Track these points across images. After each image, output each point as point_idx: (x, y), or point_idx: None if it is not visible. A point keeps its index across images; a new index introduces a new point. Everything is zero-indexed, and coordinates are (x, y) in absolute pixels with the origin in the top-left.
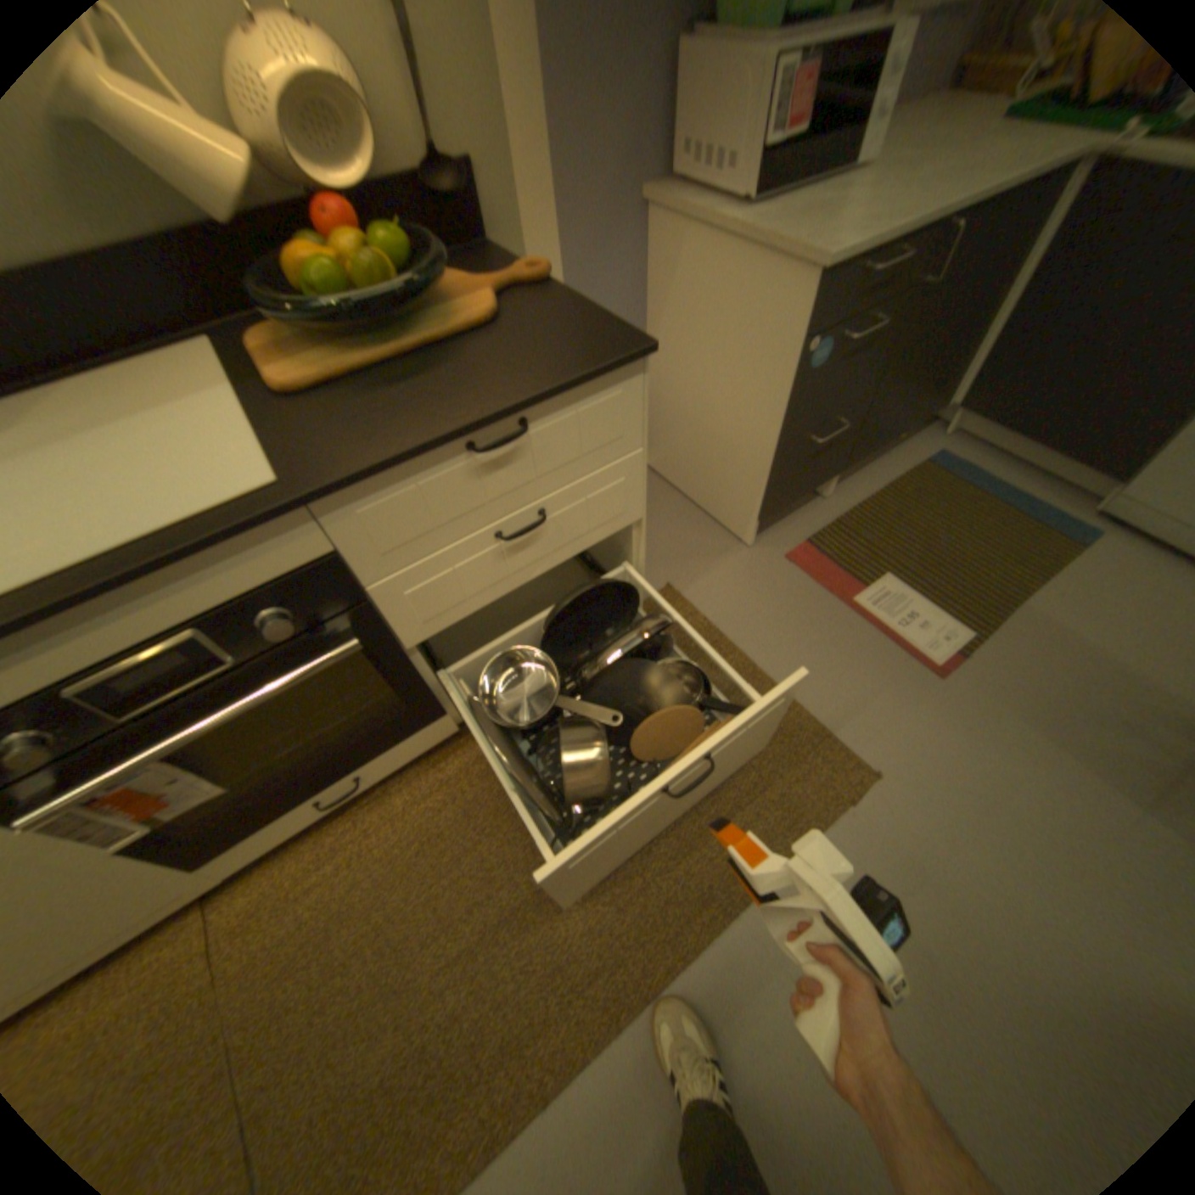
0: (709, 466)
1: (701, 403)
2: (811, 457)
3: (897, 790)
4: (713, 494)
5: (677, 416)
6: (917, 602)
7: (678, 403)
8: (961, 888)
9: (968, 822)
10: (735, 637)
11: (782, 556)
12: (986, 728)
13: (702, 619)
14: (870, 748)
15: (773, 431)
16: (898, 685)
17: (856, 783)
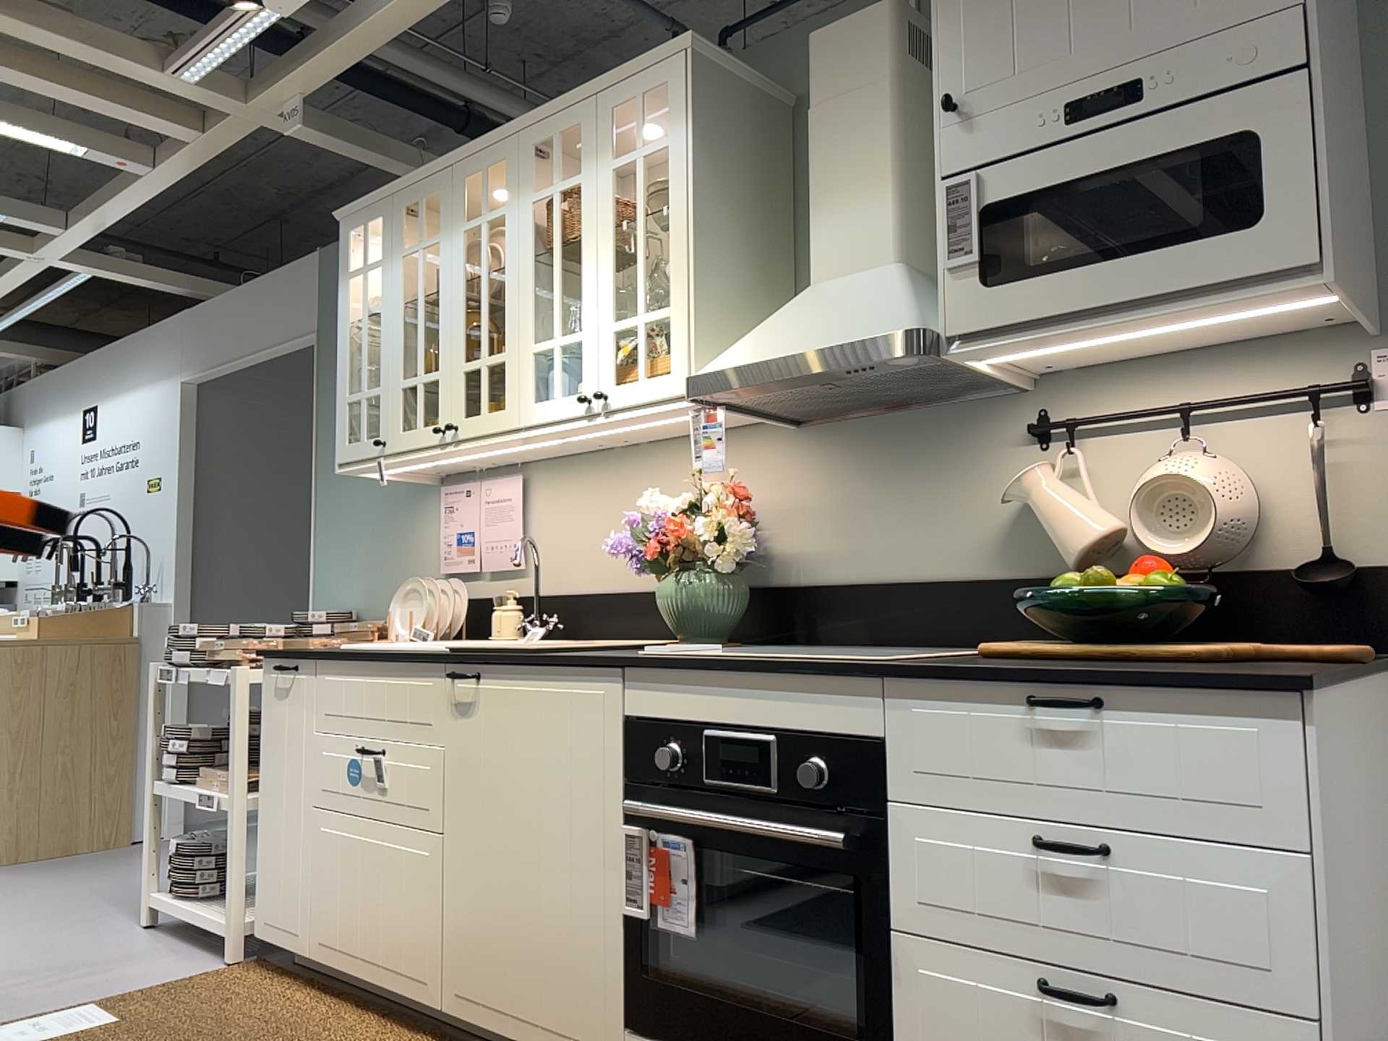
0: None
1: None
2: None
3: None
4: None
5: None
6: None
7: None
8: None
9: None
10: None
11: None
12: None
13: None
14: None
15: None
16: None
17: None
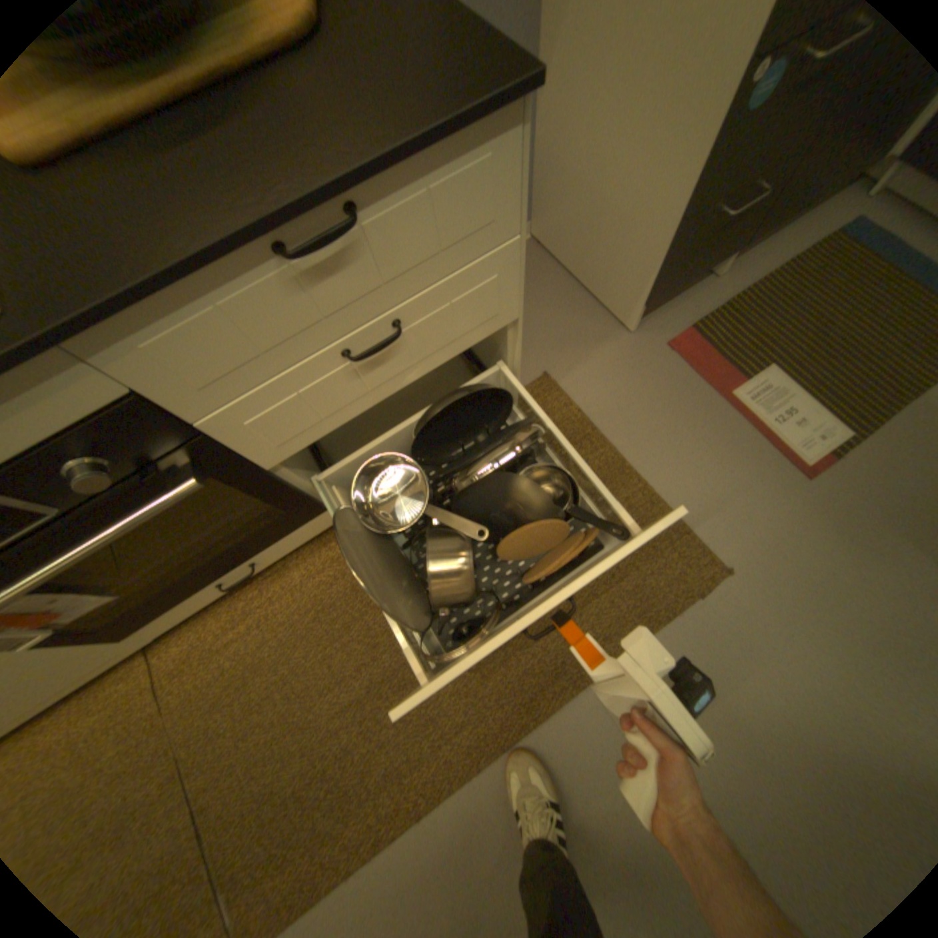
0: (599, 240)
1: (597, 161)
2: (717, 231)
3: (747, 586)
4: (600, 273)
5: (568, 178)
6: (799, 397)
7: (570, 160)
8: (792, 677)
9: (810, 618)
10: (608, 429)
11: (664, 342)
12: (846, 531)
13: (577, 410)
14: (727, 546)
15: (680, 200)
16: (765, 484)
17: (708, 578)
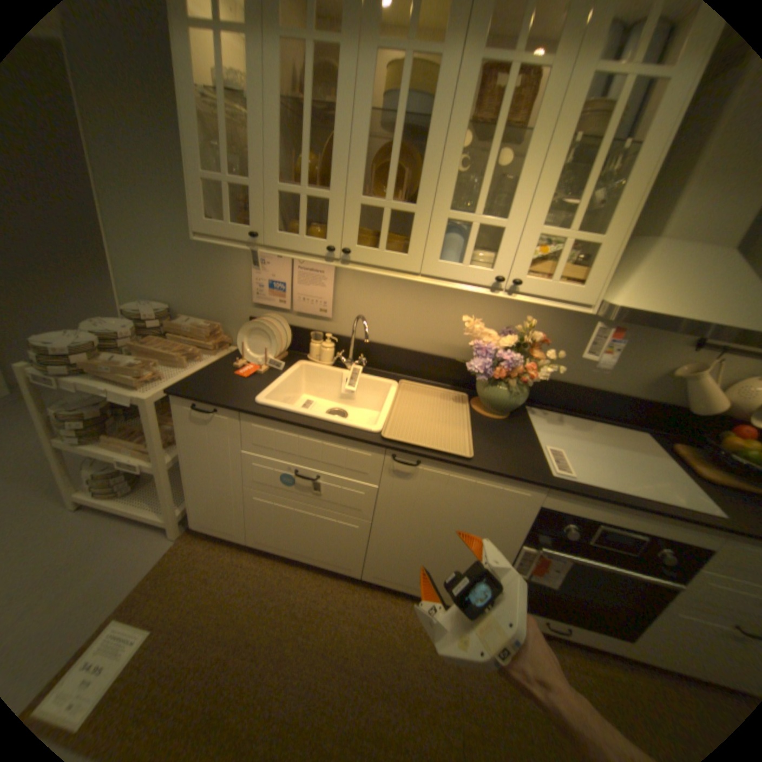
0: None
1: None
2: None
3: None
4: None
5: None
6: None
7: None
8: None
9: None
10: None
11: None
12: None
13: None
14: None
15: None
16: None
17: None
